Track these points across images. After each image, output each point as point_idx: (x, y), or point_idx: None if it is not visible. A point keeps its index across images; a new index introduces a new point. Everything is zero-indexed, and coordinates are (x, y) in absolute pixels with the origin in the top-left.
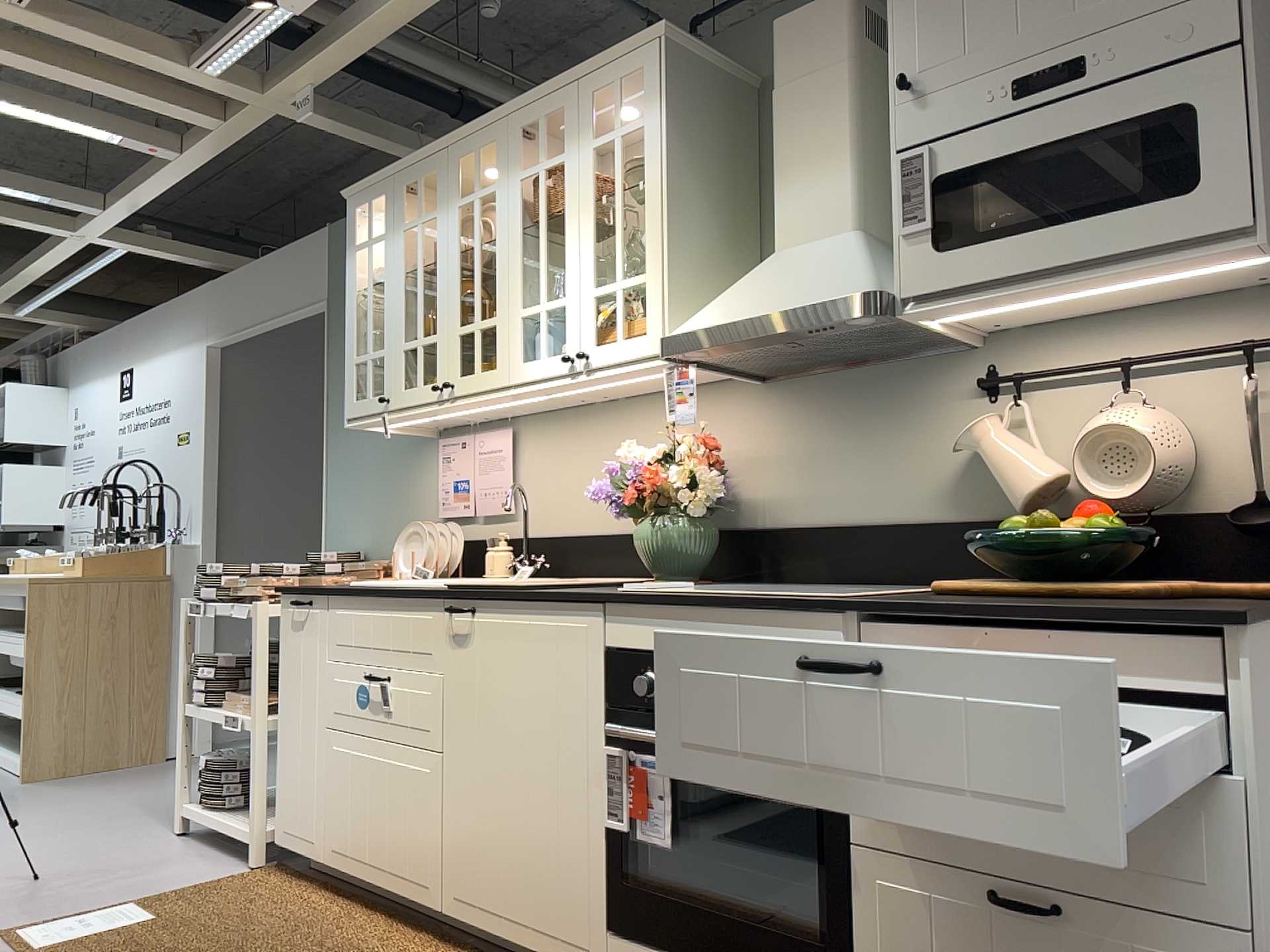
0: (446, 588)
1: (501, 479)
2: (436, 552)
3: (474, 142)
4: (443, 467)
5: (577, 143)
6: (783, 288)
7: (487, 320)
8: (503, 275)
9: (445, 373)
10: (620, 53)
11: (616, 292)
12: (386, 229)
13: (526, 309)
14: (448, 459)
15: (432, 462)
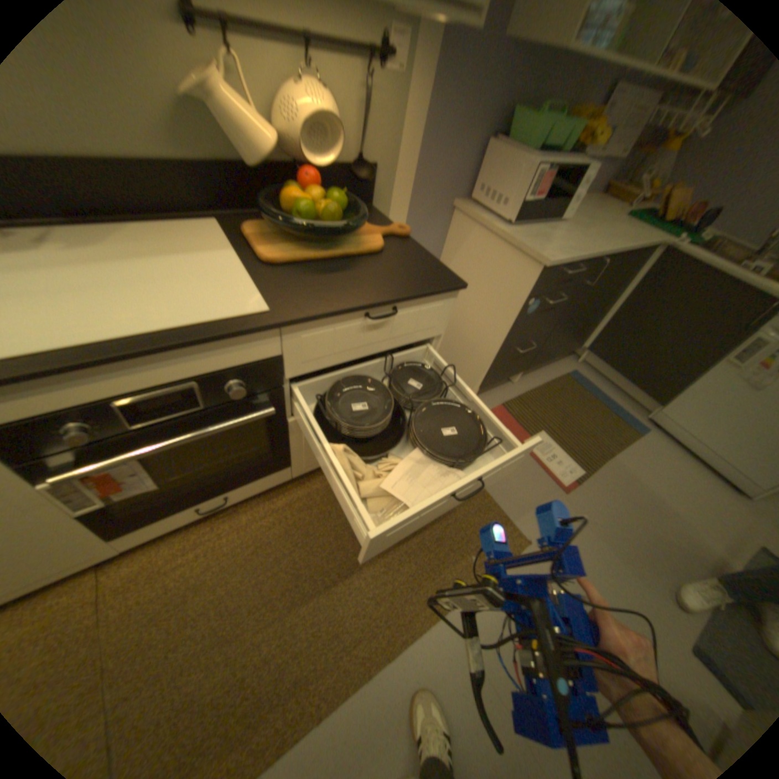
0: None
1: None
2: None
3: None
4: None
5: None
6: None
7: None
8: None
9: None
10: None
11: None
12: None
13: None
14: None
15: None
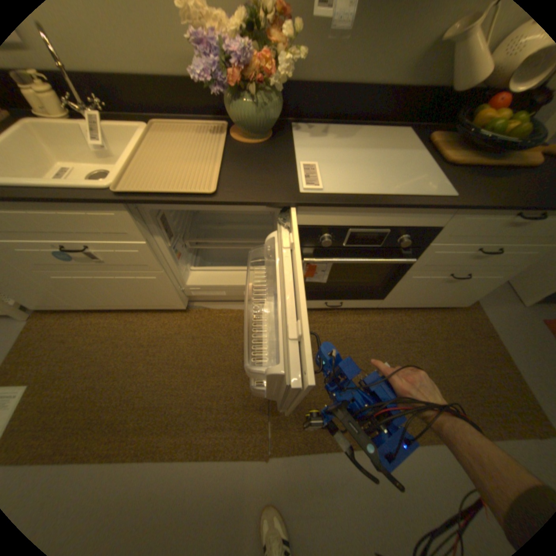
0: (111, 190)
1: None
2: None
3: None
4: None
5: None
6: None
7: None
8: None
9: None
10: None
11: None
12: None
13: None
14: None
15: None
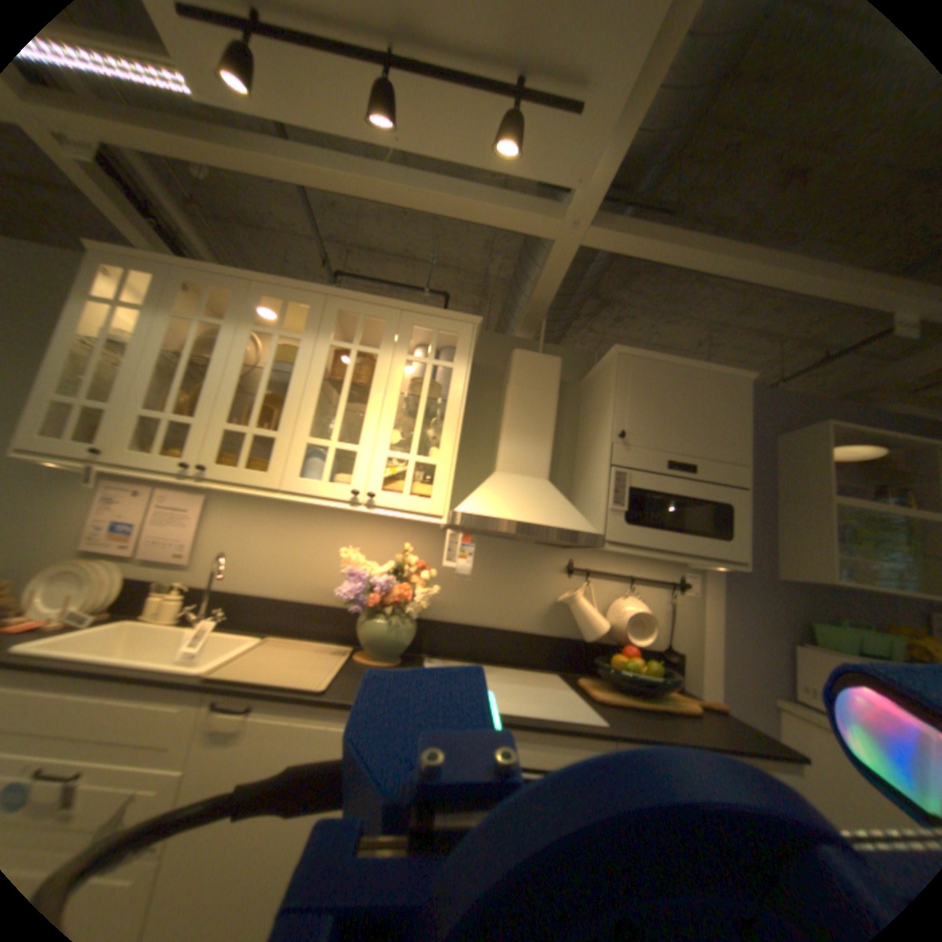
0: (196, 678)
1: (179, 536)
2: (91, 596)
3: (283, 293)
4: (97, 508)
5: (392, 349)
6: (530, 507)
7: (265, 432)
8: (293, 405)
9: (195, 456)
10: (443, 315)
11: (408, 463)
12: (142, 302)
13: (314, 440)
14: (109, 502)
15: (78, 497)
